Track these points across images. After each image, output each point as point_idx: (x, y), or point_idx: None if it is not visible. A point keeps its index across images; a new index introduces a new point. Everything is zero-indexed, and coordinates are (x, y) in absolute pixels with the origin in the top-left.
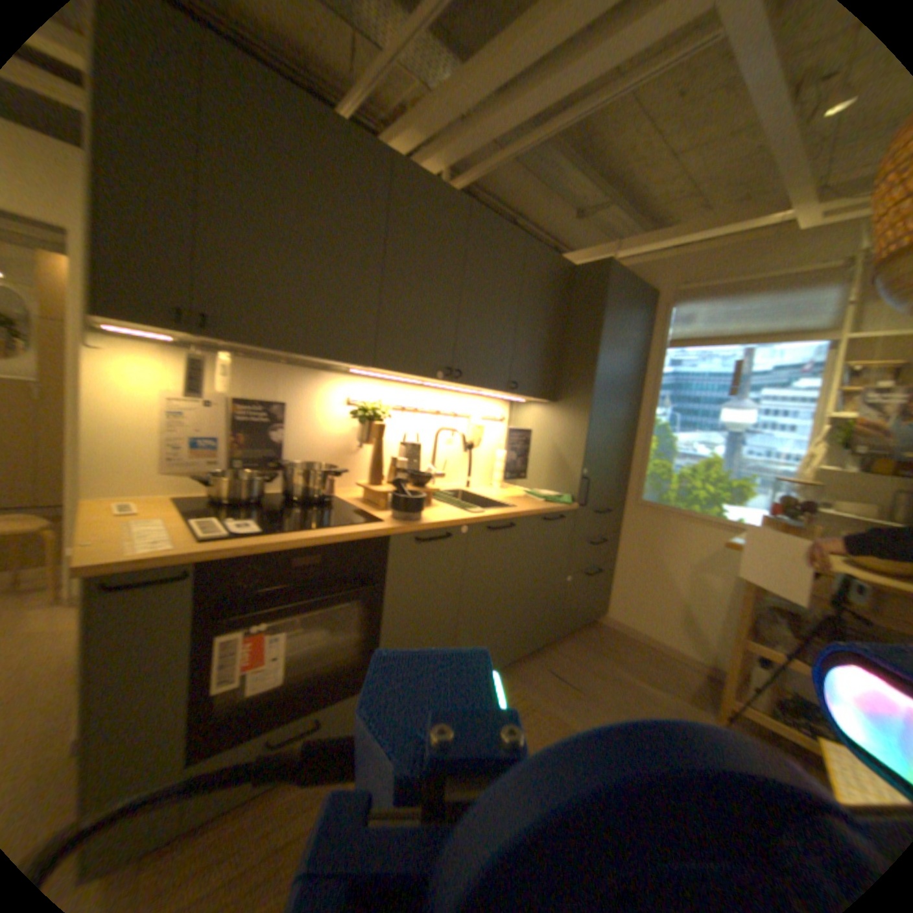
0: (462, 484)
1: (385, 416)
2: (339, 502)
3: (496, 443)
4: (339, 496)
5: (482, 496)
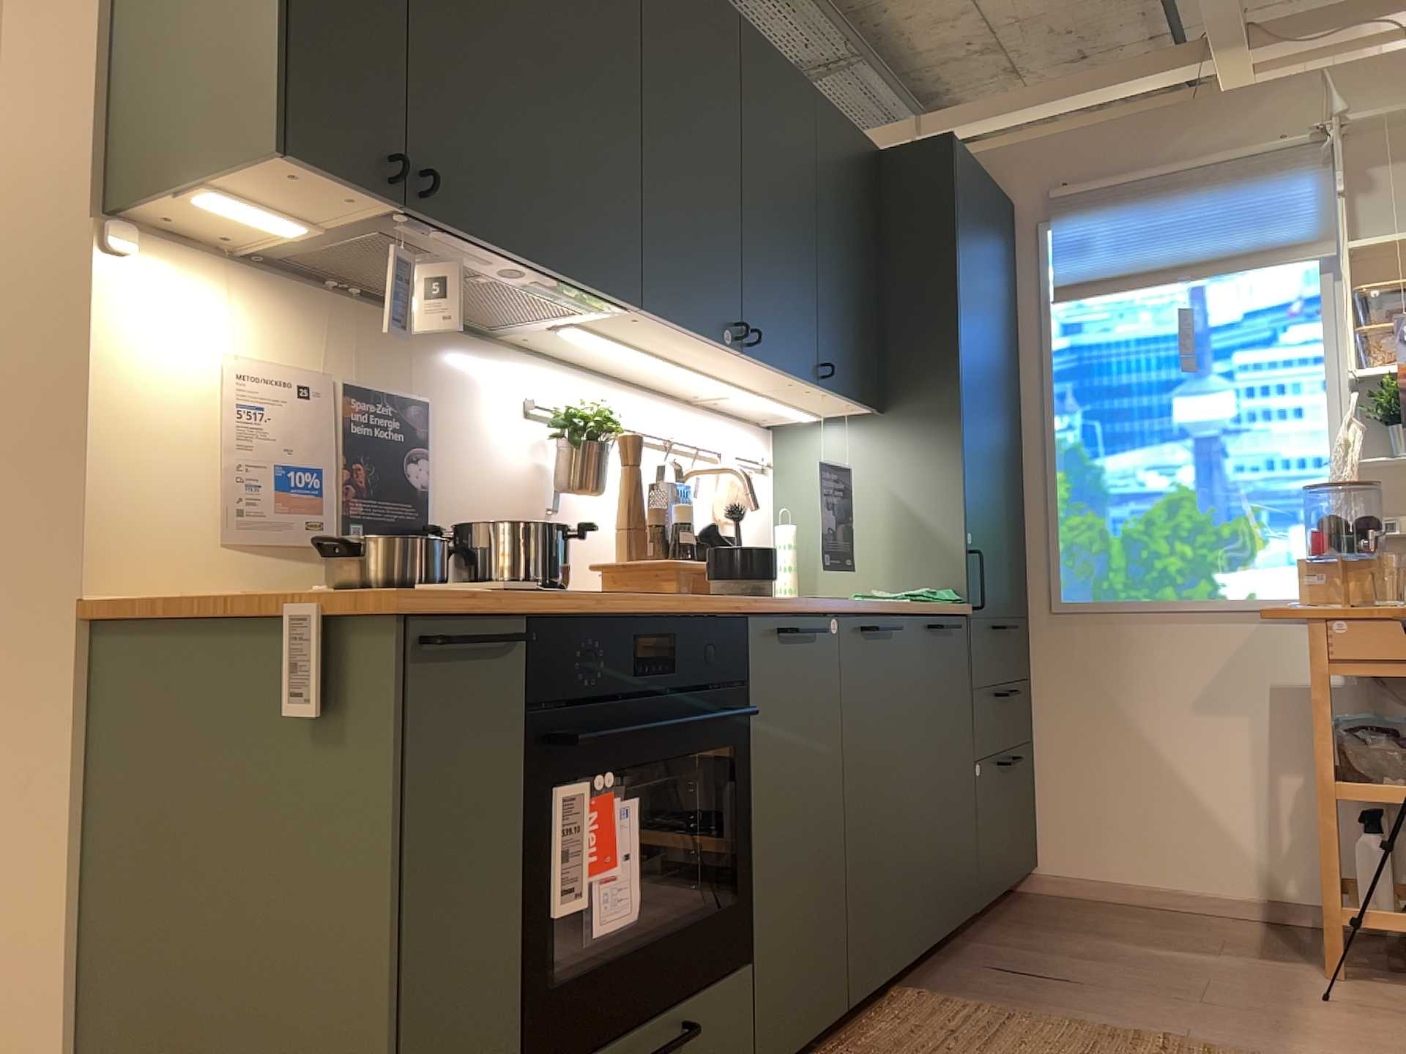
0: None
1: (609, 439)
2: None
3: (772, 519)
4: None
5: None
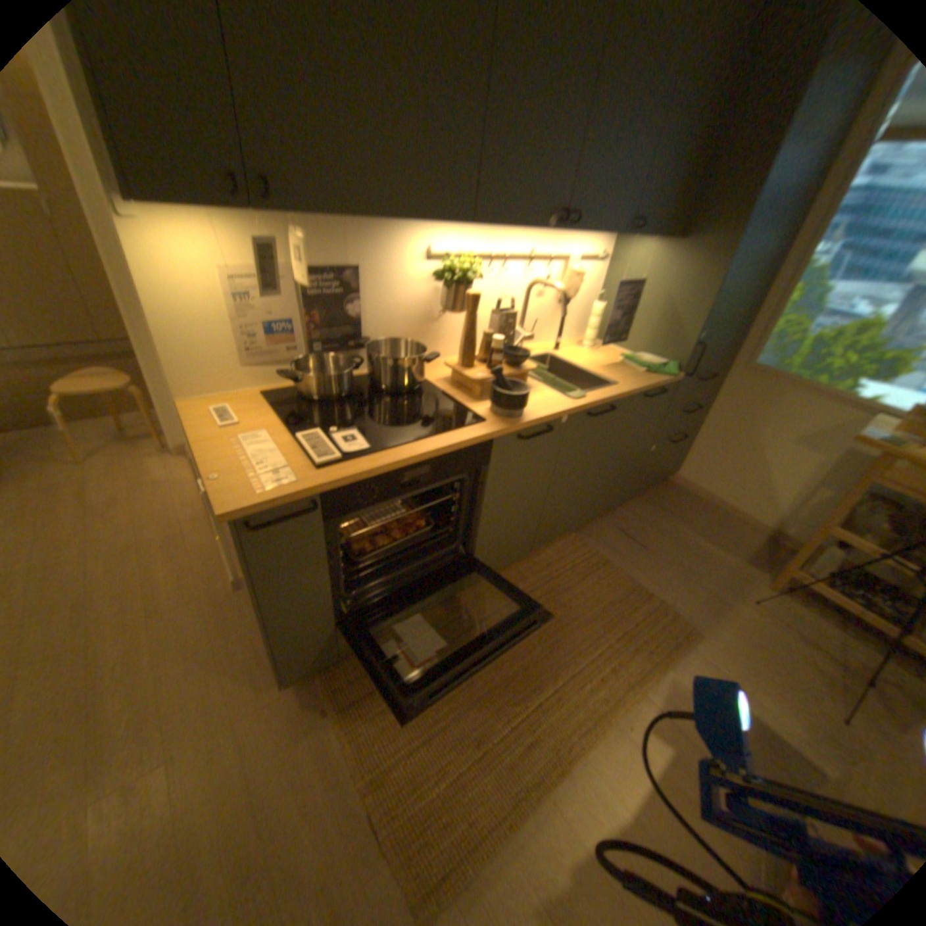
0: (551, 346)
1: (476, 276)
2: (431, 389)
3: (595, 292)
4: (428, 378)
5: (573, 363)
